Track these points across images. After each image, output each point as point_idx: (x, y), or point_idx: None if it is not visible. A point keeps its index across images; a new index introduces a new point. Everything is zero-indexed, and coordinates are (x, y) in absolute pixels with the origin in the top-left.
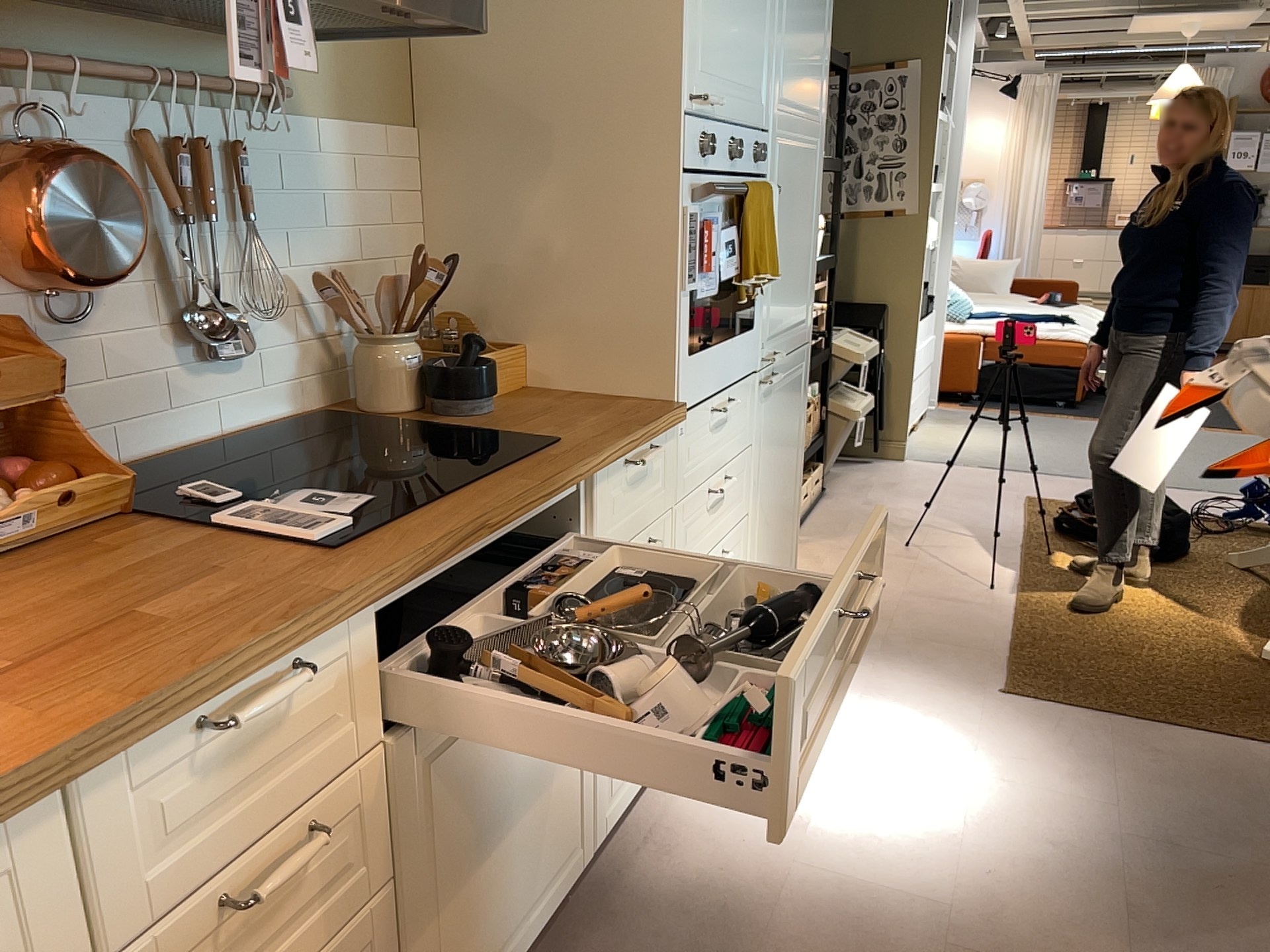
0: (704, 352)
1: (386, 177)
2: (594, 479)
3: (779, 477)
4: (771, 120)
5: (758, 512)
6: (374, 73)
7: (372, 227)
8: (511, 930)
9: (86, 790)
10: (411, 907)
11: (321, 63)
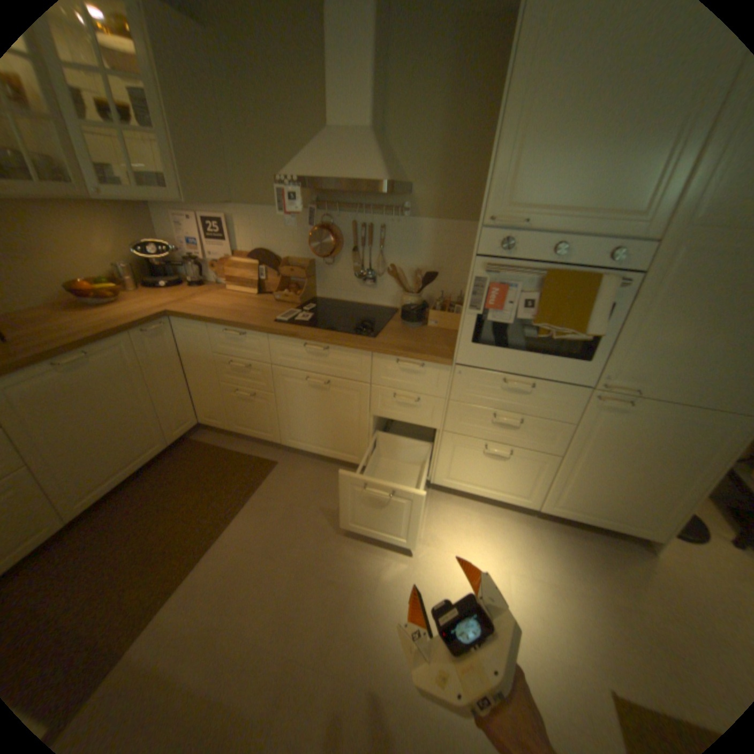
0: (494, 348)
1: (452, 240)
2: (371, 355)
3: (630, 468)
4: (666, 231)
5: (578, 465)
6: (458, 200)
7: (440, 258)
8: (320, 446)
9: (210, 327)
10: (281, 405)
11: (429, 198)
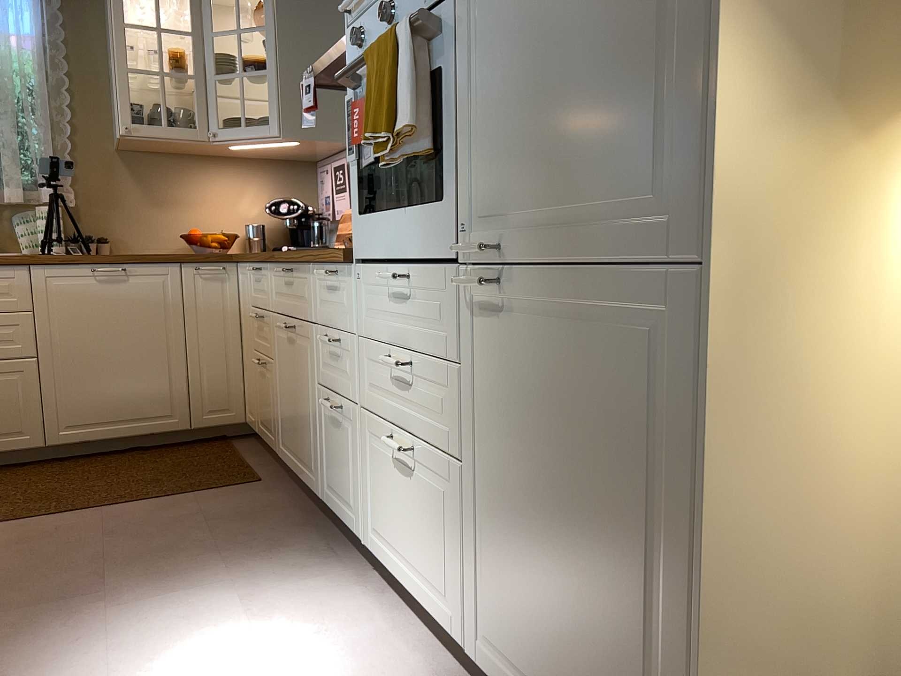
0: (376, 216)
1: None
2: (311, 270)
3: (551, 500)
4: None
5: (486, 491)
6: None
7: None
8: (296, 456)
9: (249, 267)
10: (276, 379)
11: None
